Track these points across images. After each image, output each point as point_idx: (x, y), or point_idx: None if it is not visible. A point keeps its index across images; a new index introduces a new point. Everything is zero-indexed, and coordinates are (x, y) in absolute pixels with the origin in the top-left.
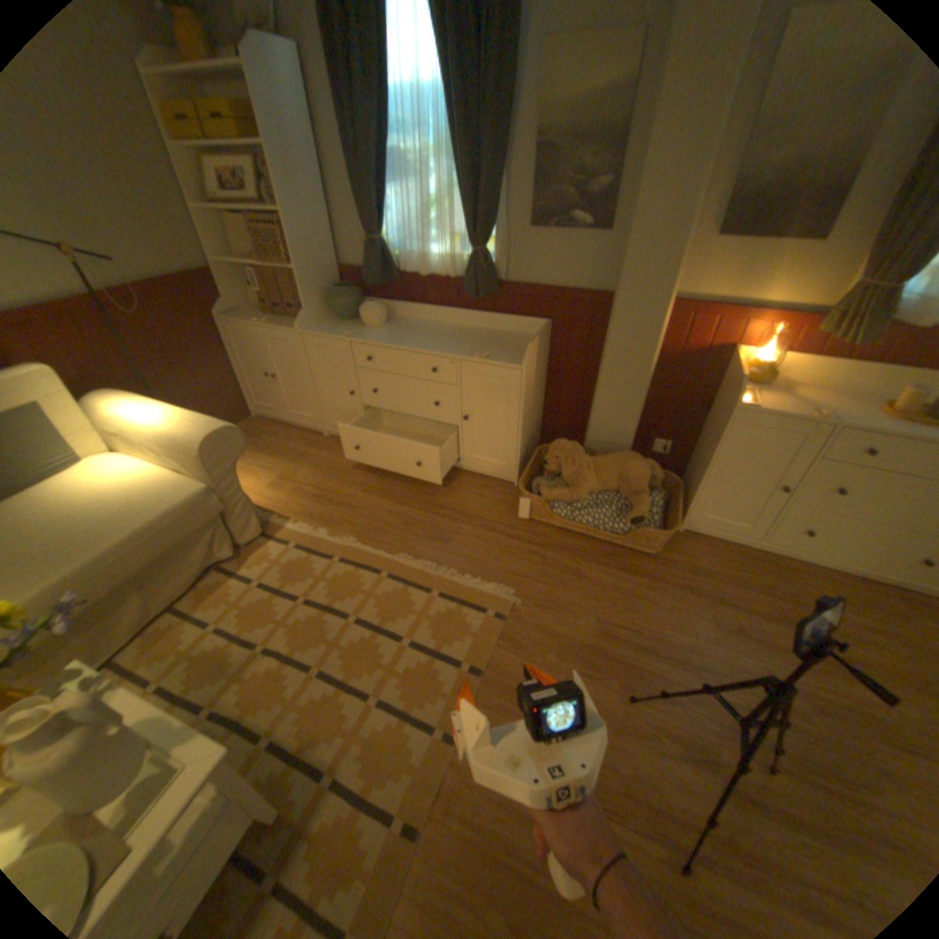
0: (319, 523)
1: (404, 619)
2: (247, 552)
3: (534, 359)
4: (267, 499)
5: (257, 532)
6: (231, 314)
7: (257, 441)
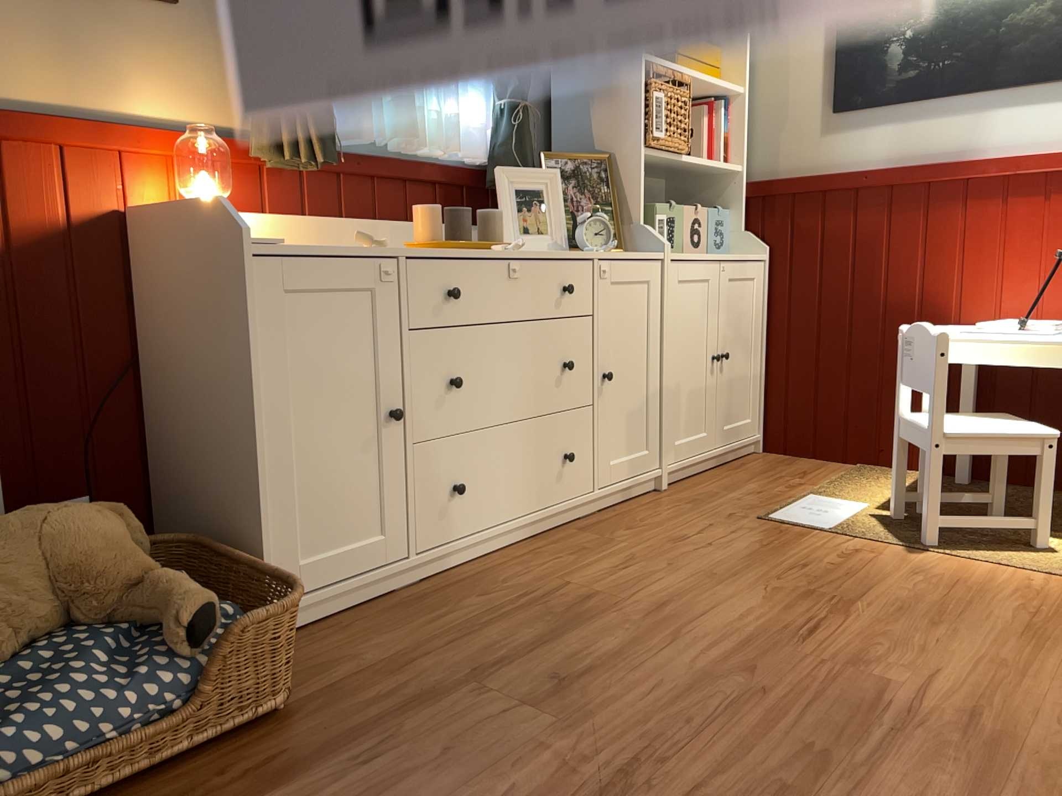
0: None
1: None
2: None
3: None
4: None
5: None
6: None
7: None
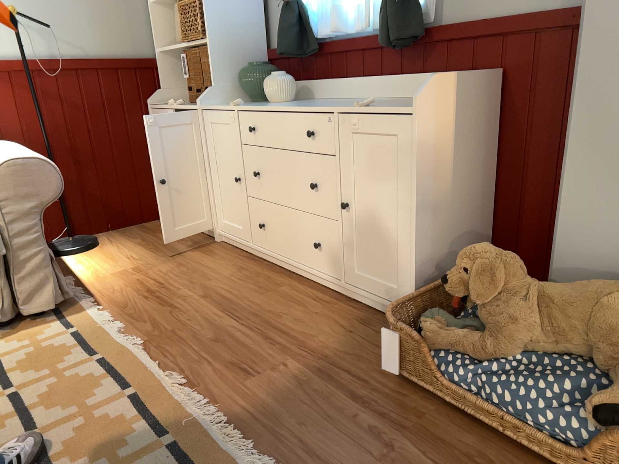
0: (125, 317)
1: (91, 462)
2: (27, 326)
3: (447, 110)
4: (102, 285)
5: (50, 306)
6: (163, 105)
7: (150, 237)
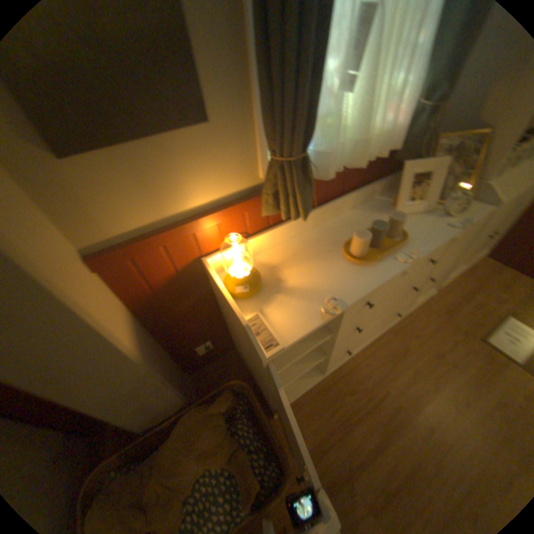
0: None
1: None
2: None
3: None
4: None
5: None
6: None
7: None
